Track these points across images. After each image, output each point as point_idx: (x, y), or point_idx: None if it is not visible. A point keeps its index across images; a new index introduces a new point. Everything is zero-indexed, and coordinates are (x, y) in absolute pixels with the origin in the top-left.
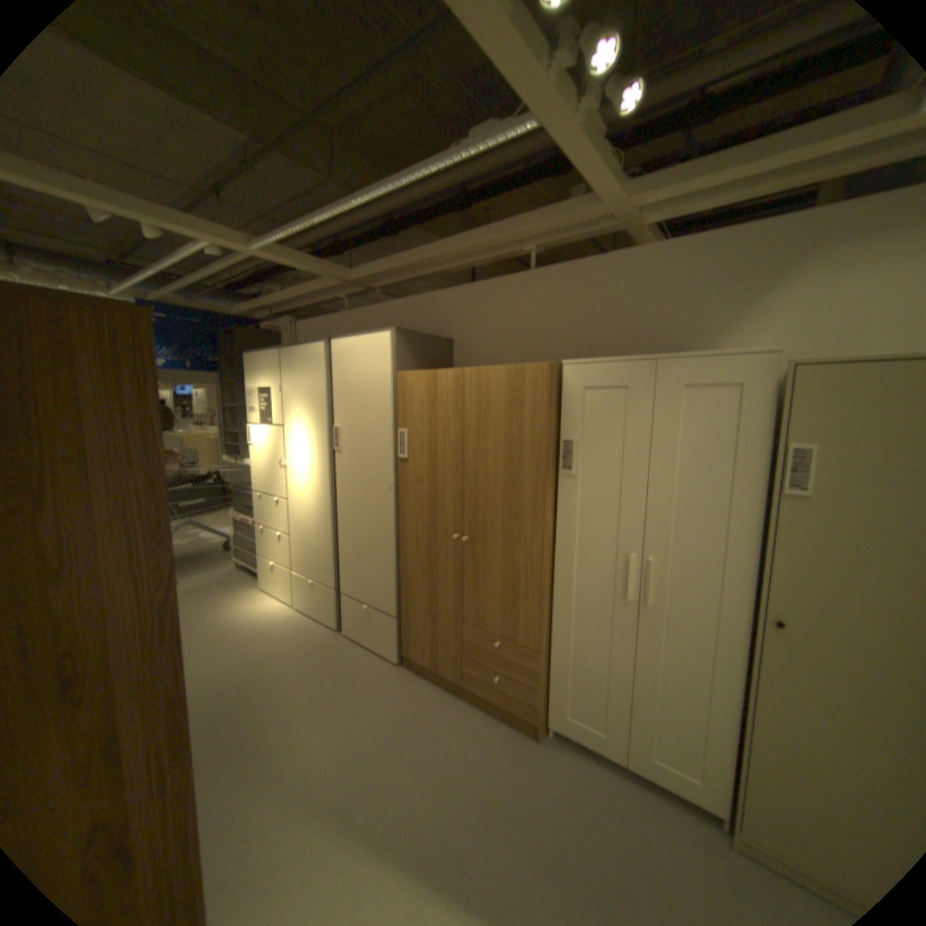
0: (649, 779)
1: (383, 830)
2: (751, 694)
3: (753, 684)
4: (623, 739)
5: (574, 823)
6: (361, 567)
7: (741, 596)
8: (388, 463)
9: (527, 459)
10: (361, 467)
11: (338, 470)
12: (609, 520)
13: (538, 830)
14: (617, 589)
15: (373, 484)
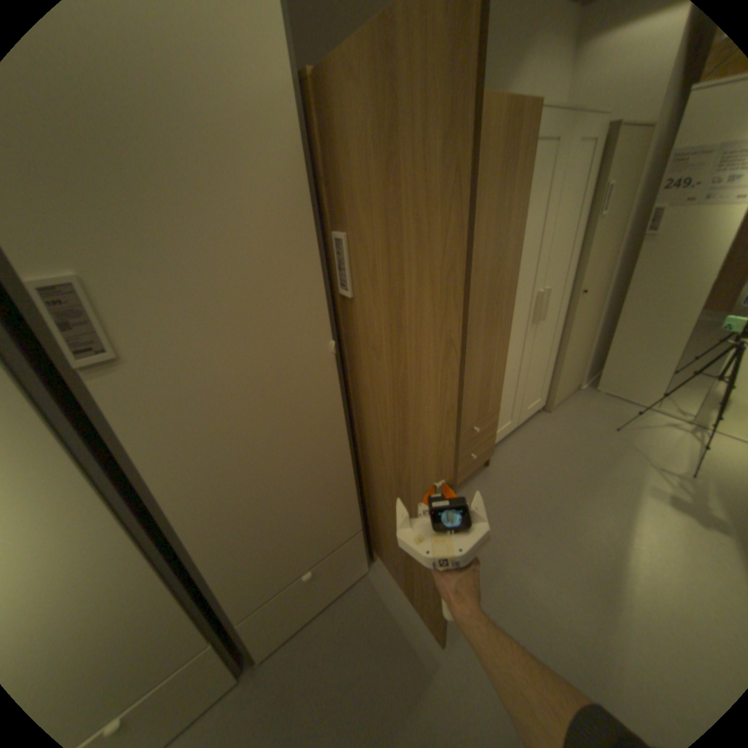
0: (524, 420)
1: (595, 596)
2: (567, 337)
3: (570, 330)
4: (518, 413)
5: (551, 466)
6: (280, 539)
7: (569, 287)
8: (315, 314)
9: (512, 230)
10: (228, 360)
11: (101, 422)
12: (532, 271)
13: (561, 486)
14: (528, 321)
15: (280, 378)
